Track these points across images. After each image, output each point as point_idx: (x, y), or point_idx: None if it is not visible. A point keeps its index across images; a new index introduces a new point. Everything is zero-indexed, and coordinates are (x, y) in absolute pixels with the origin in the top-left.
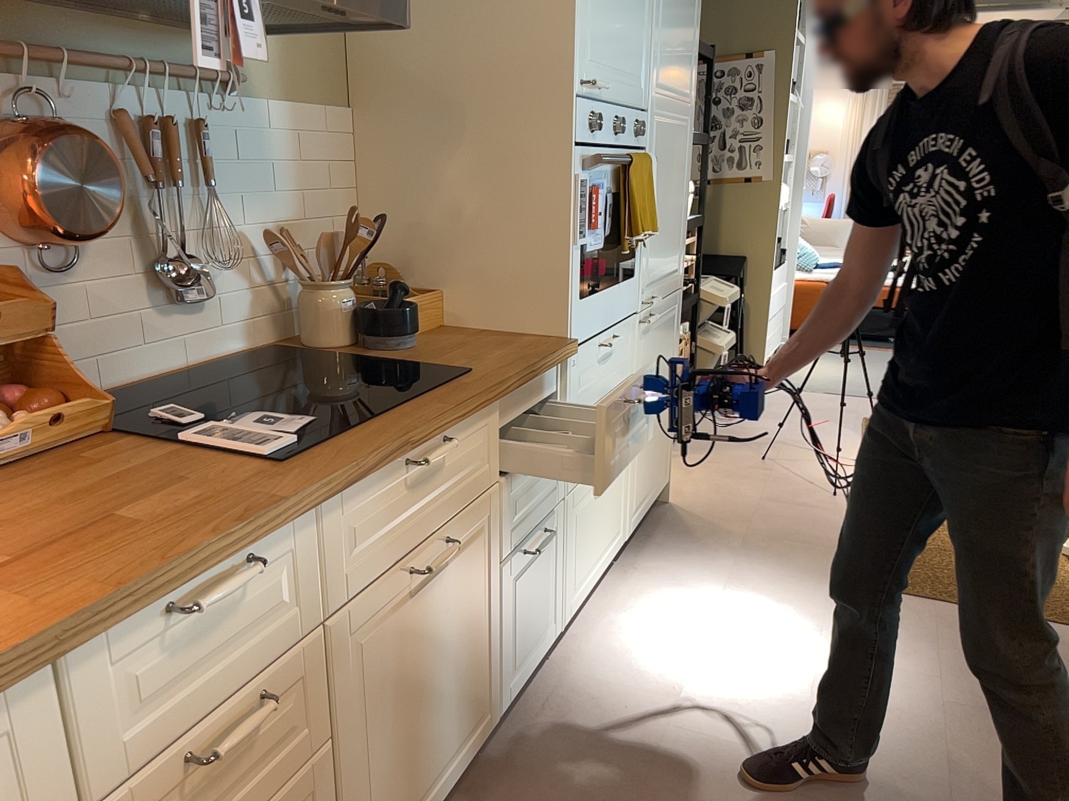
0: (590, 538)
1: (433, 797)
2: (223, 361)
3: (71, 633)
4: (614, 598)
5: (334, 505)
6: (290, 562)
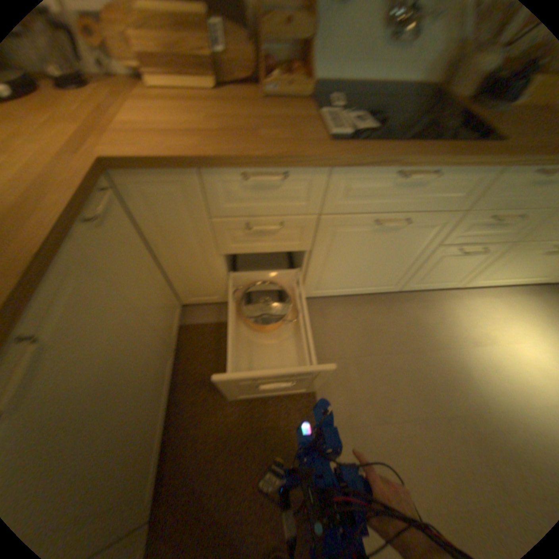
0: (520, 268)
1: (351, 291)
2: (403, 83)
3: (196, 160)
4: (508, 297)
5: (341, 170)
6: (308, 183)
